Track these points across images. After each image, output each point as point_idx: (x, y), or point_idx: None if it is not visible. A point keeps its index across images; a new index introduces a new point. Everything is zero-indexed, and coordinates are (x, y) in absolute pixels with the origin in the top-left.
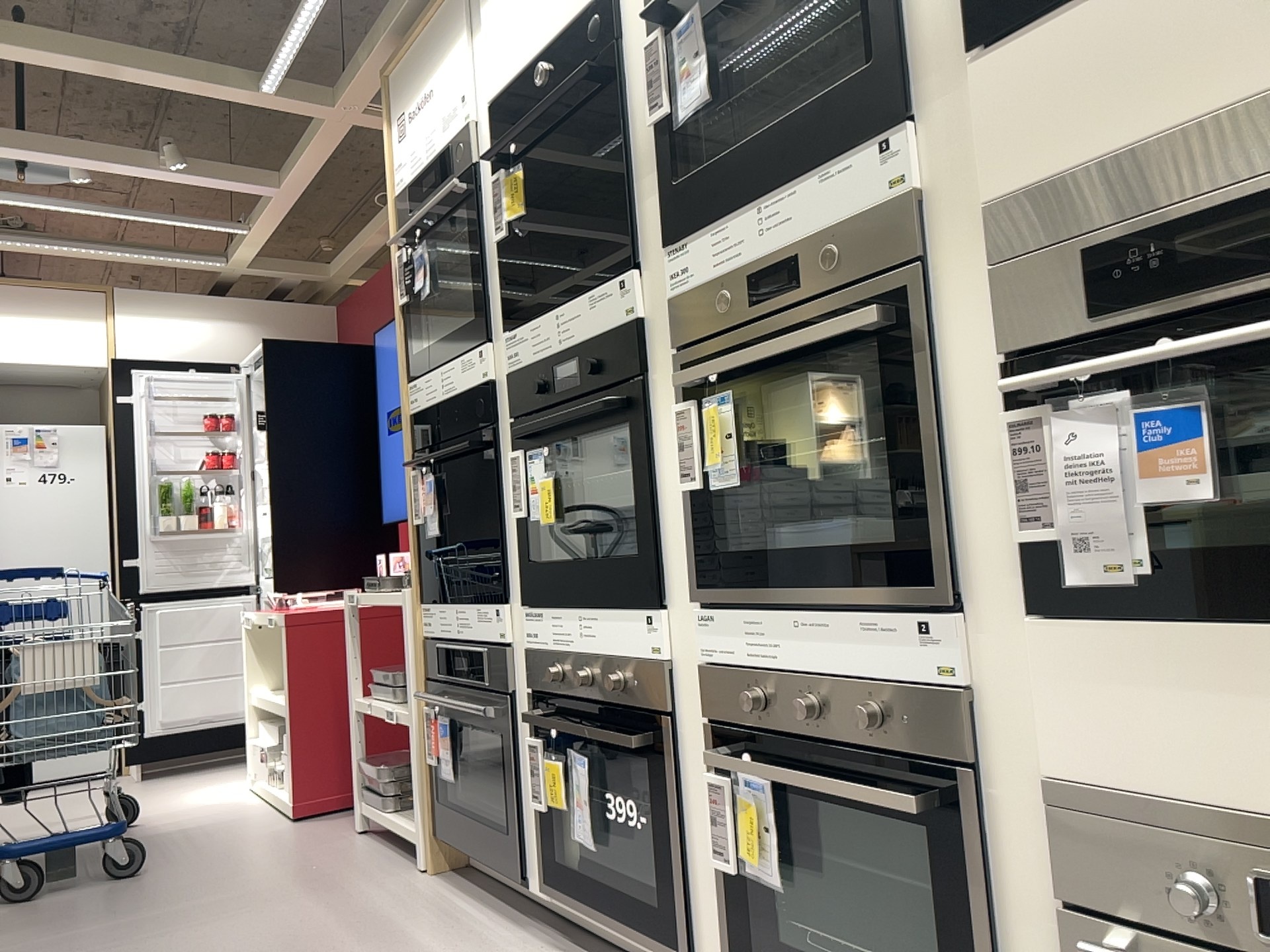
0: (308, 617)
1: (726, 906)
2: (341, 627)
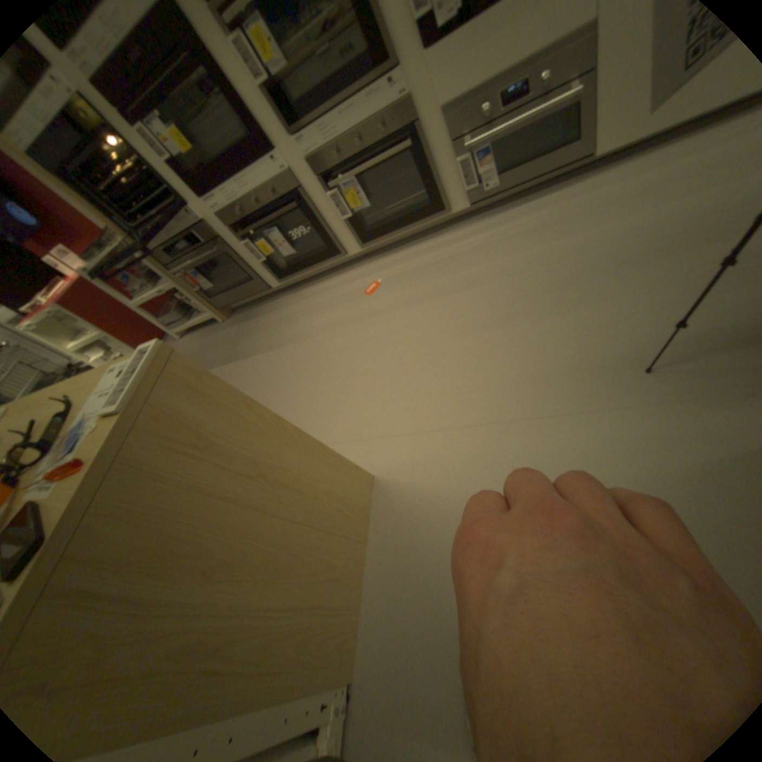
0: (66, 297)
1: (350, 228)
2: (82, 290)
